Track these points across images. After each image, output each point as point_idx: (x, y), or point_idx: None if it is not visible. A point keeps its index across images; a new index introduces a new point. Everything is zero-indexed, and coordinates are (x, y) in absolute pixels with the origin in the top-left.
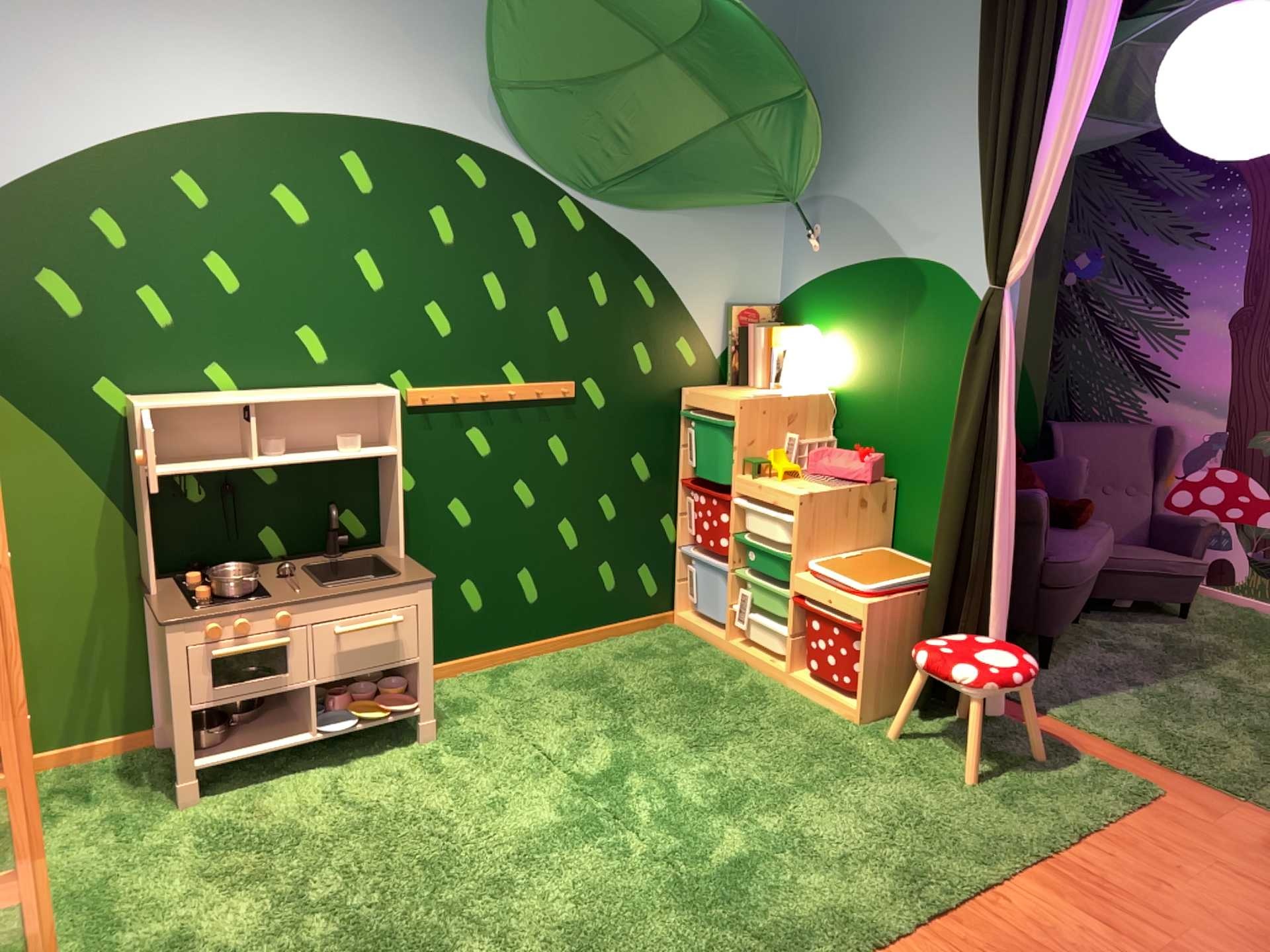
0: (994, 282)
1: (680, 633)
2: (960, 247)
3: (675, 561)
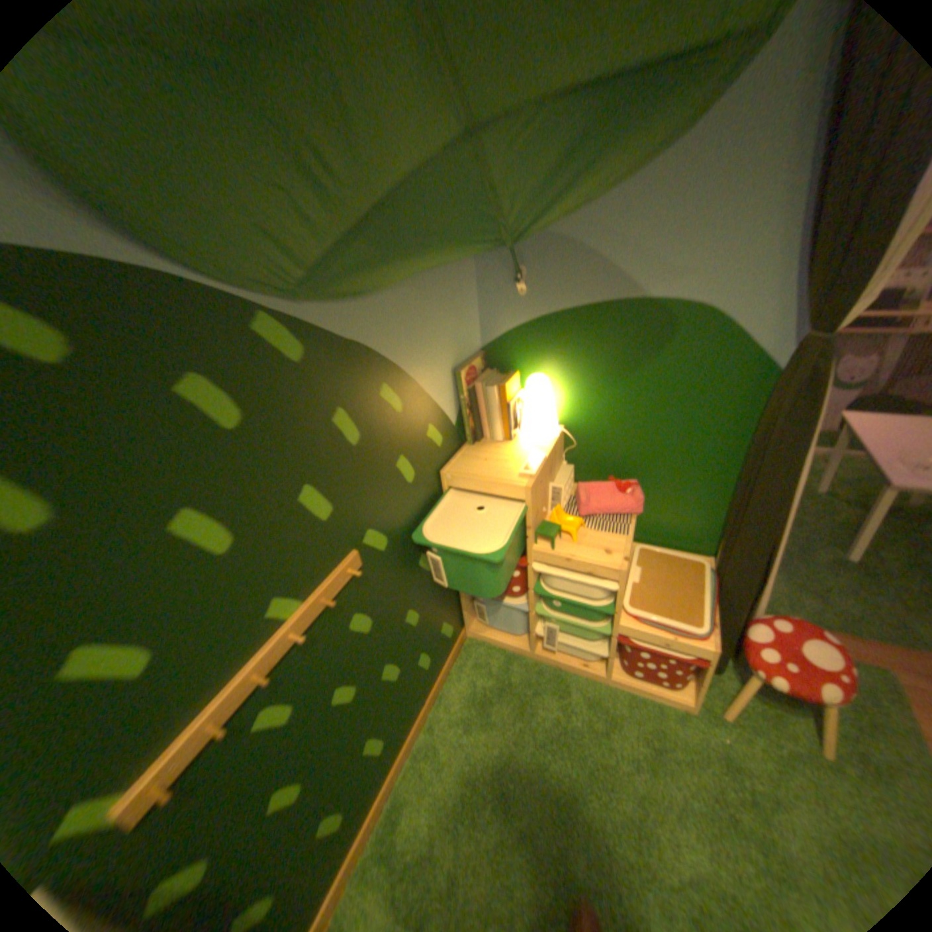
0: (826, 330)
1: (480, 649)
2: (730, 283)
3: (459, 600)
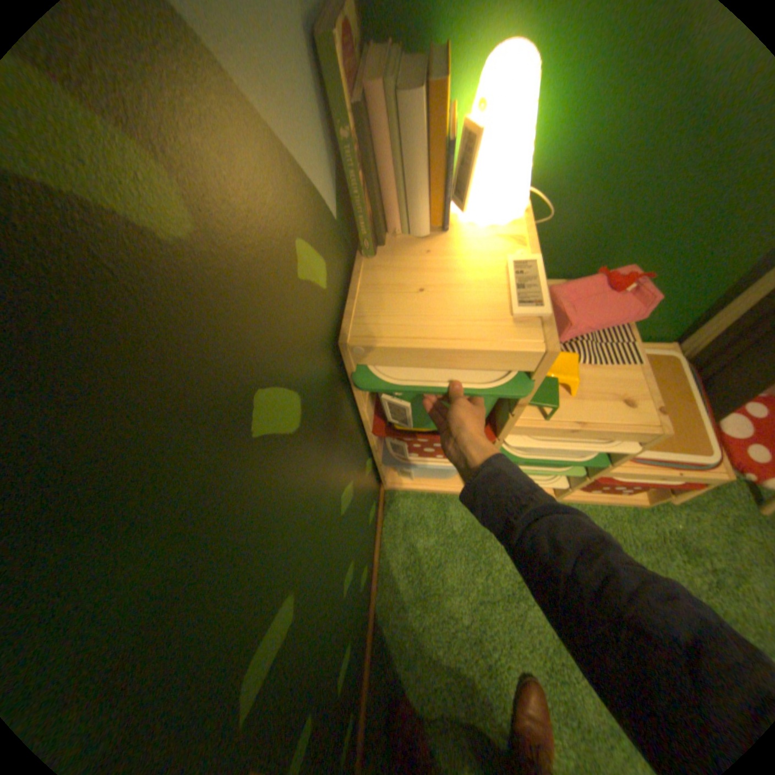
0: None
1: (406, 501)
2: None
3: (377, 471)
